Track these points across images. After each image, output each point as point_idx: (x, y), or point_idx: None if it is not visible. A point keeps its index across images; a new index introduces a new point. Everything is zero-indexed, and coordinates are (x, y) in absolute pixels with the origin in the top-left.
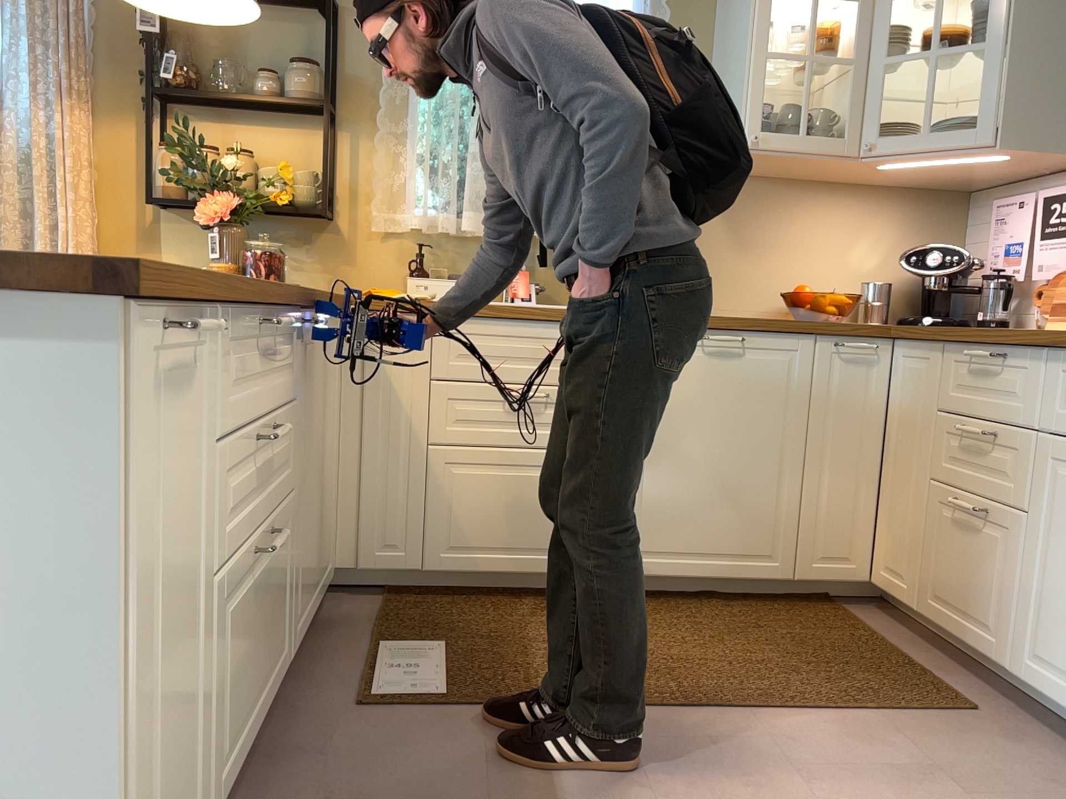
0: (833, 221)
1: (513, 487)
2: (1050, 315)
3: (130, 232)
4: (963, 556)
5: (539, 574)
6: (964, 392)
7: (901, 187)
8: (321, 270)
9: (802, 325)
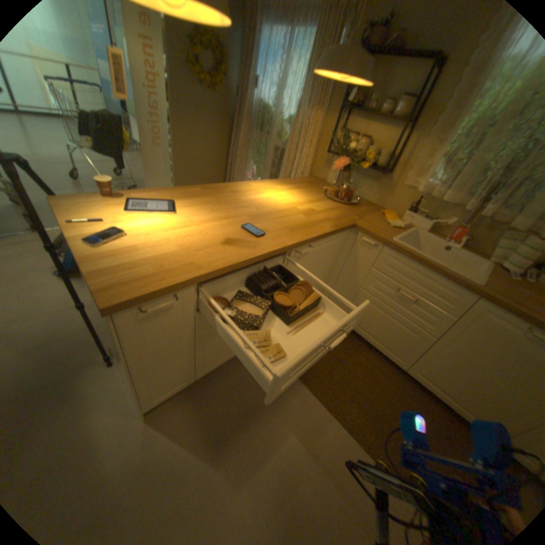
0: None
1: (384, 320)
2: None
3: (323, 158)
4: None
5: (379, 351)
6: None
7: None
8: (377, 193)
9: None
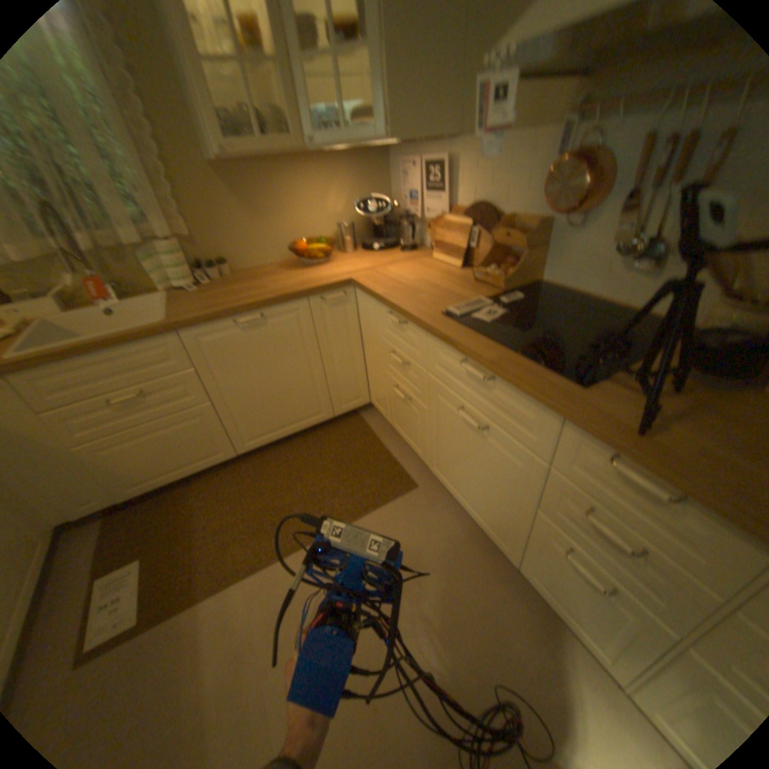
0: (309, 183)
1: (148, 445)
2: (434, 244)
3: None
4: (403, 411)
5: (193, 473)
6: (390, 331)
7: (345, 149)
8: None
9: (296, 294)
